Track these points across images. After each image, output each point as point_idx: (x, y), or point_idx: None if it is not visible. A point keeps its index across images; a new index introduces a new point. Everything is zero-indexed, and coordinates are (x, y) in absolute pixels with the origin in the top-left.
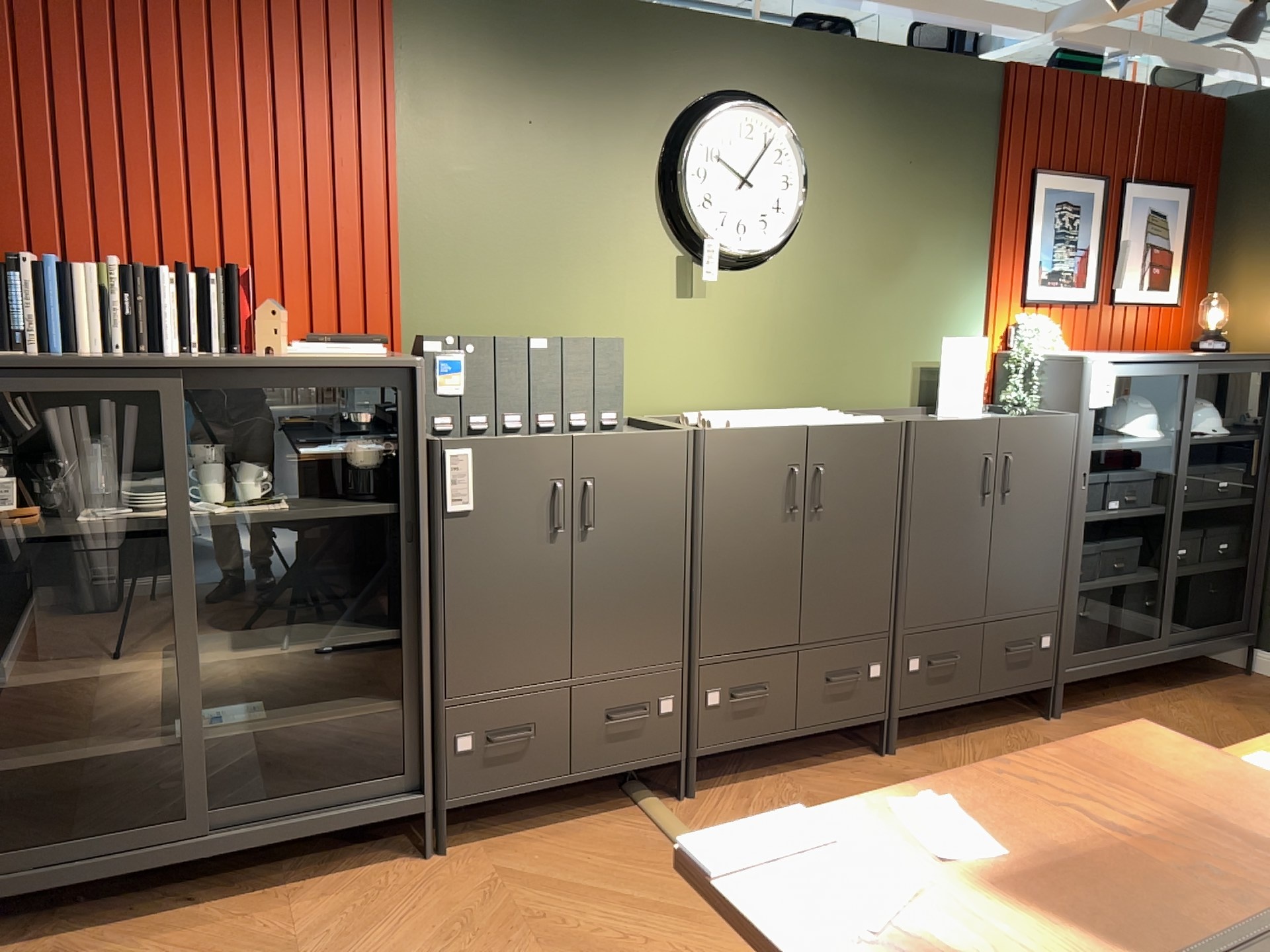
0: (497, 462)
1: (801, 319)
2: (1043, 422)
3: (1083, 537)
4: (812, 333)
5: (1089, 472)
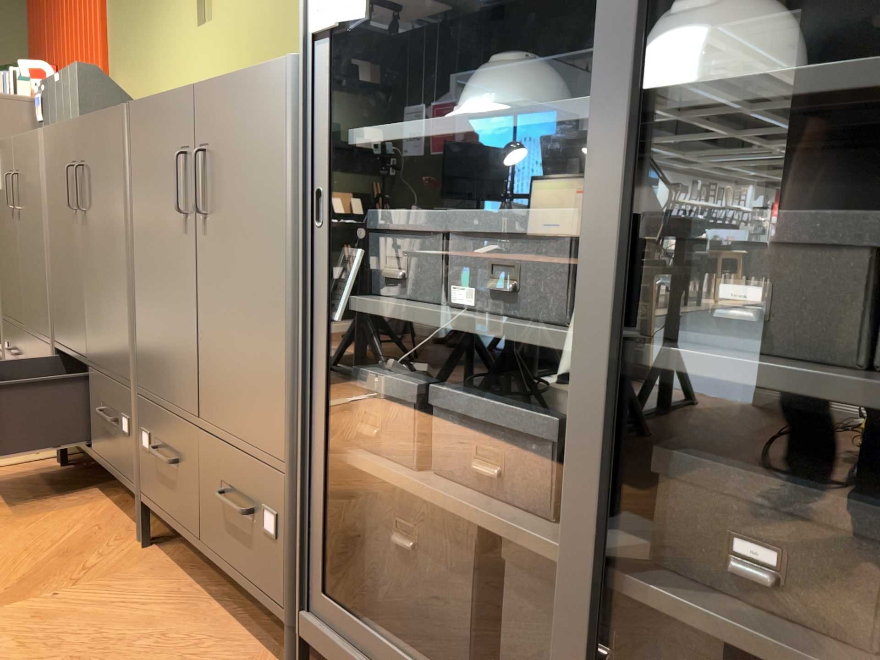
0: (1, 158)
1: (270, 20)
2: (240, 79)
3: (325, 338)
4: (278, 34)
5: (327, 185)
